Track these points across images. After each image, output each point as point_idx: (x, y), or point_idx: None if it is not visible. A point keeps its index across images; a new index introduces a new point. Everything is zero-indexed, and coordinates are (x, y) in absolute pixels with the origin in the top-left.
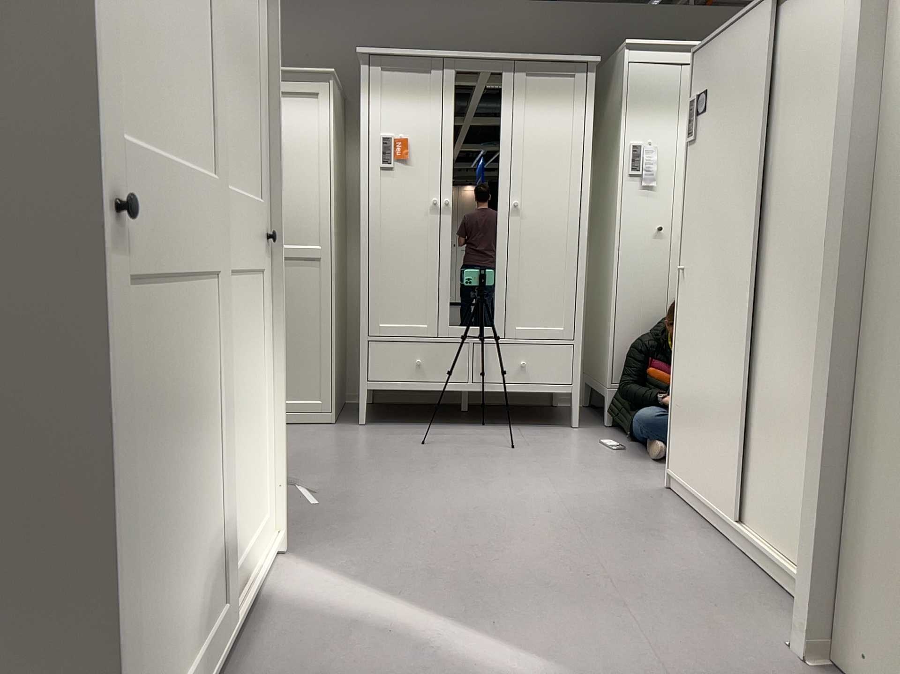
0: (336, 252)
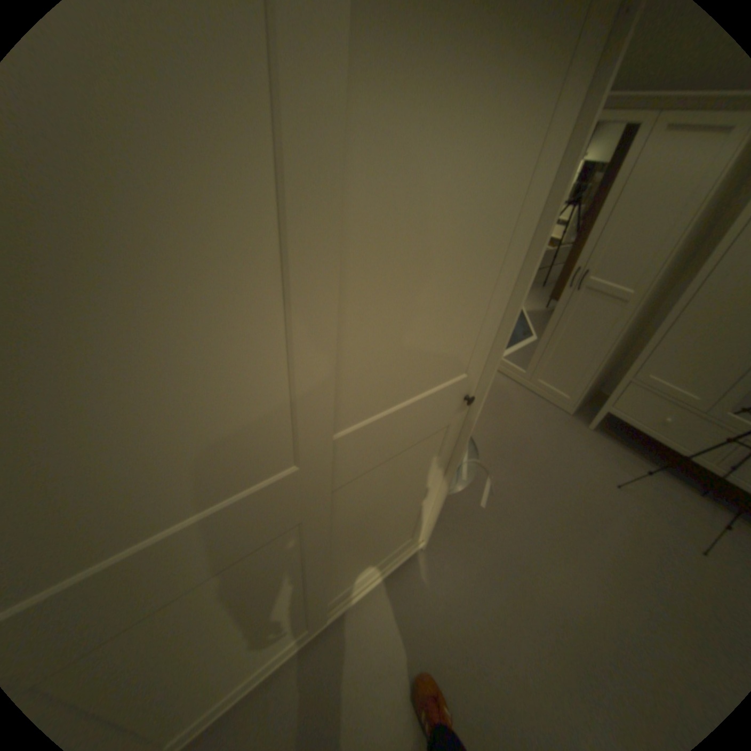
0: (650, 297)
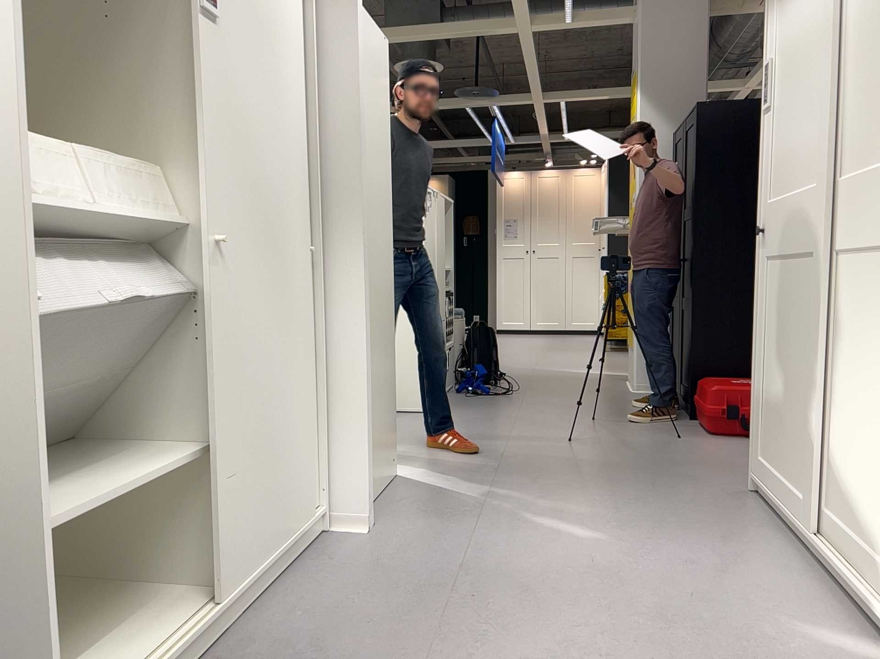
0: None
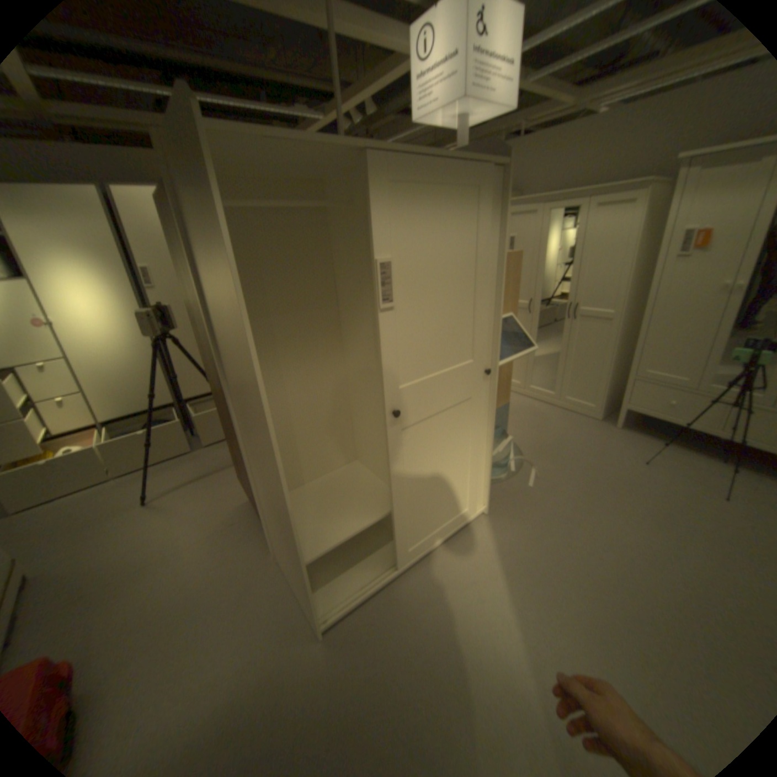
0: (627, 314)
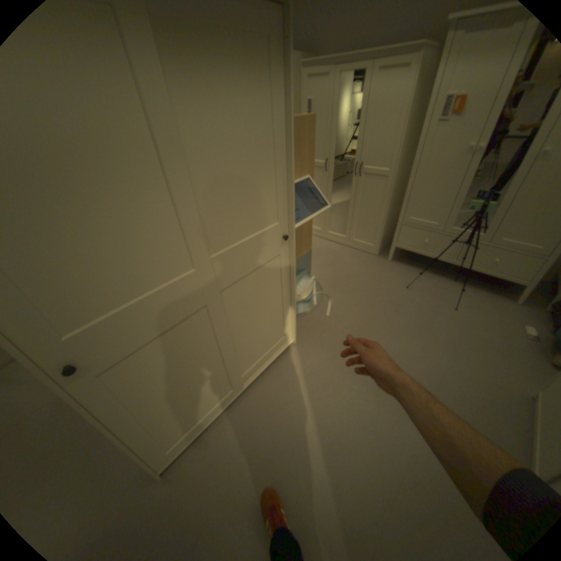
0: (398, 171)
